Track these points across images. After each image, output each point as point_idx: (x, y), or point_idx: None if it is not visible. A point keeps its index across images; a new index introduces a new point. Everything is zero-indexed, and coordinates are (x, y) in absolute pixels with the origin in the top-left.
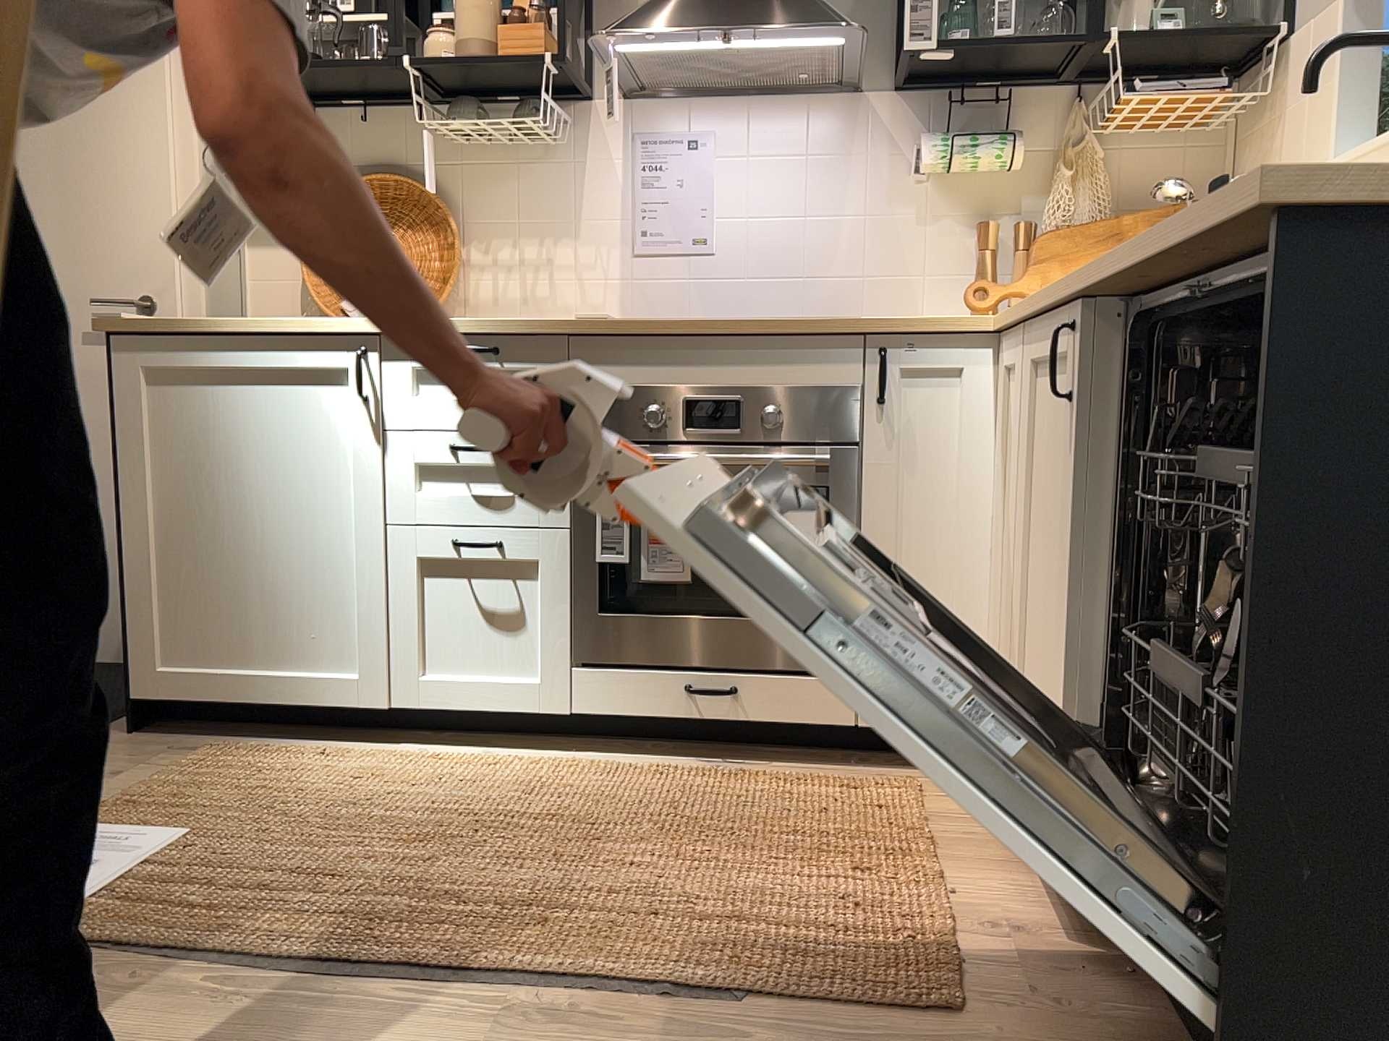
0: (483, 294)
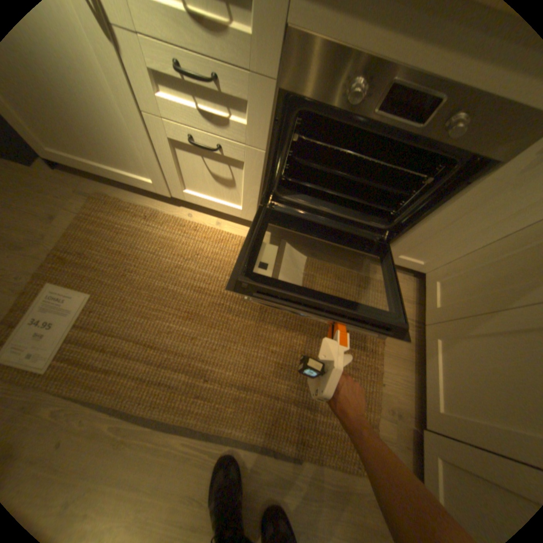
0: None
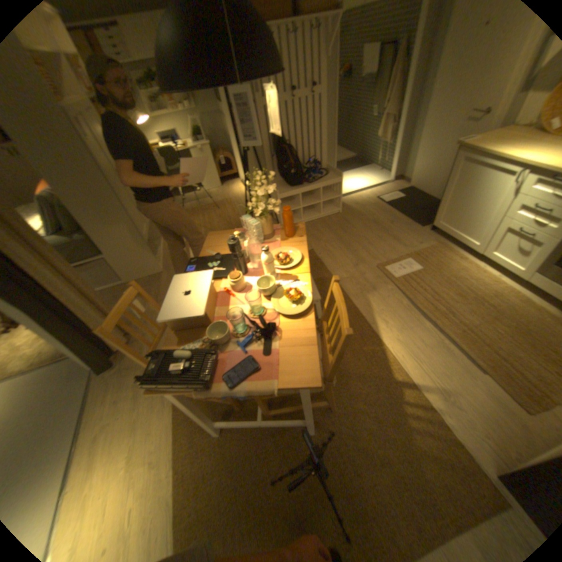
0: None
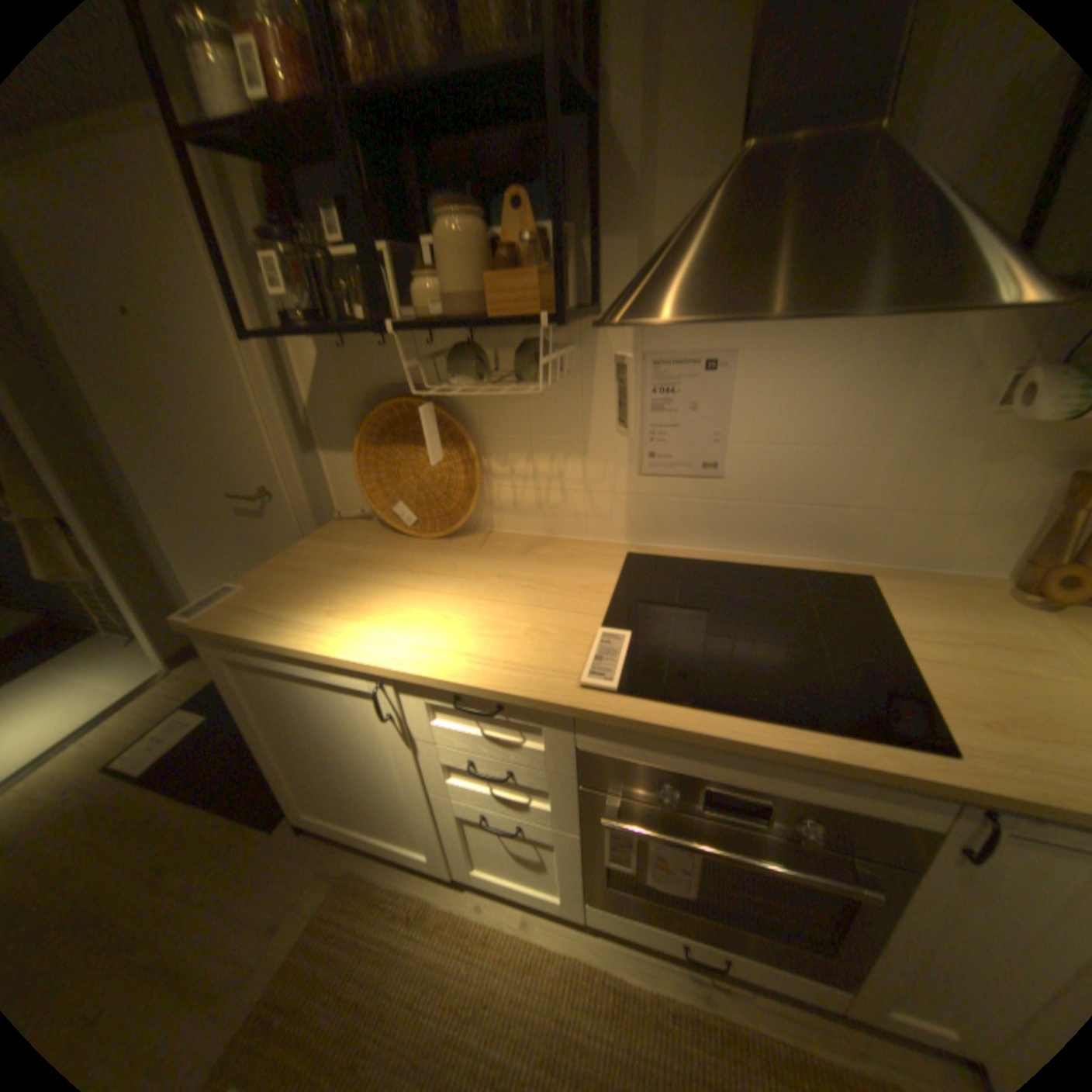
0: (507, 496)
